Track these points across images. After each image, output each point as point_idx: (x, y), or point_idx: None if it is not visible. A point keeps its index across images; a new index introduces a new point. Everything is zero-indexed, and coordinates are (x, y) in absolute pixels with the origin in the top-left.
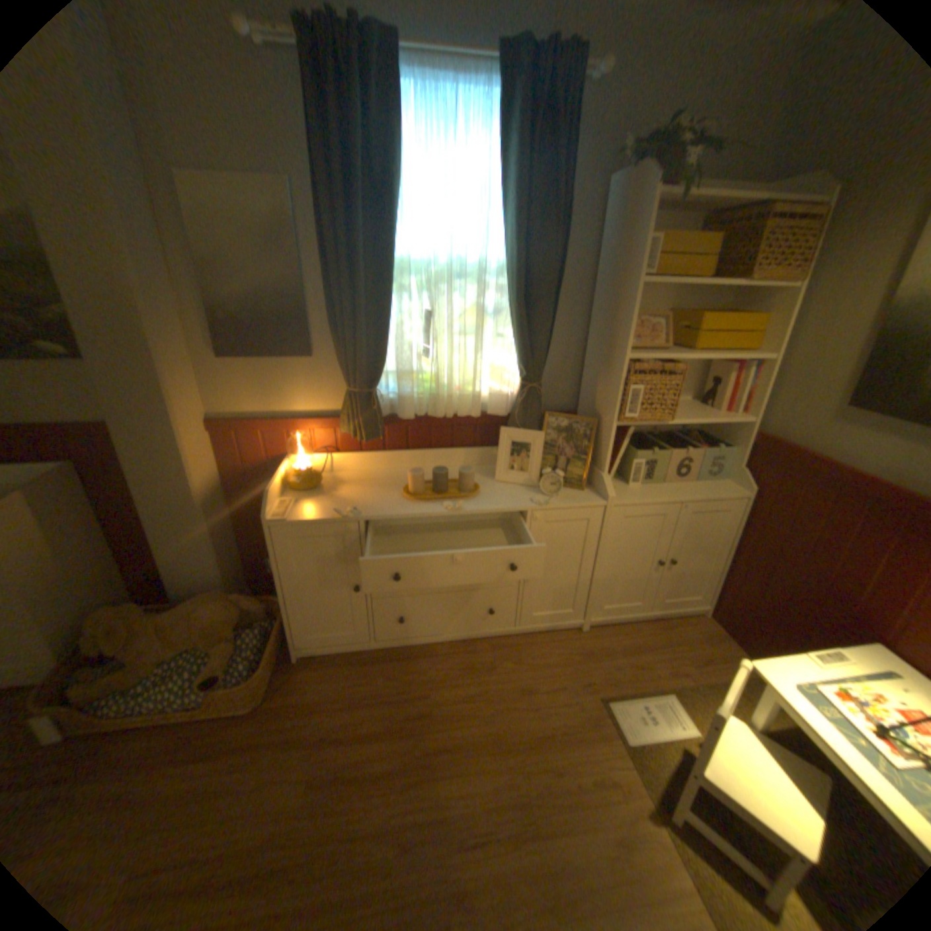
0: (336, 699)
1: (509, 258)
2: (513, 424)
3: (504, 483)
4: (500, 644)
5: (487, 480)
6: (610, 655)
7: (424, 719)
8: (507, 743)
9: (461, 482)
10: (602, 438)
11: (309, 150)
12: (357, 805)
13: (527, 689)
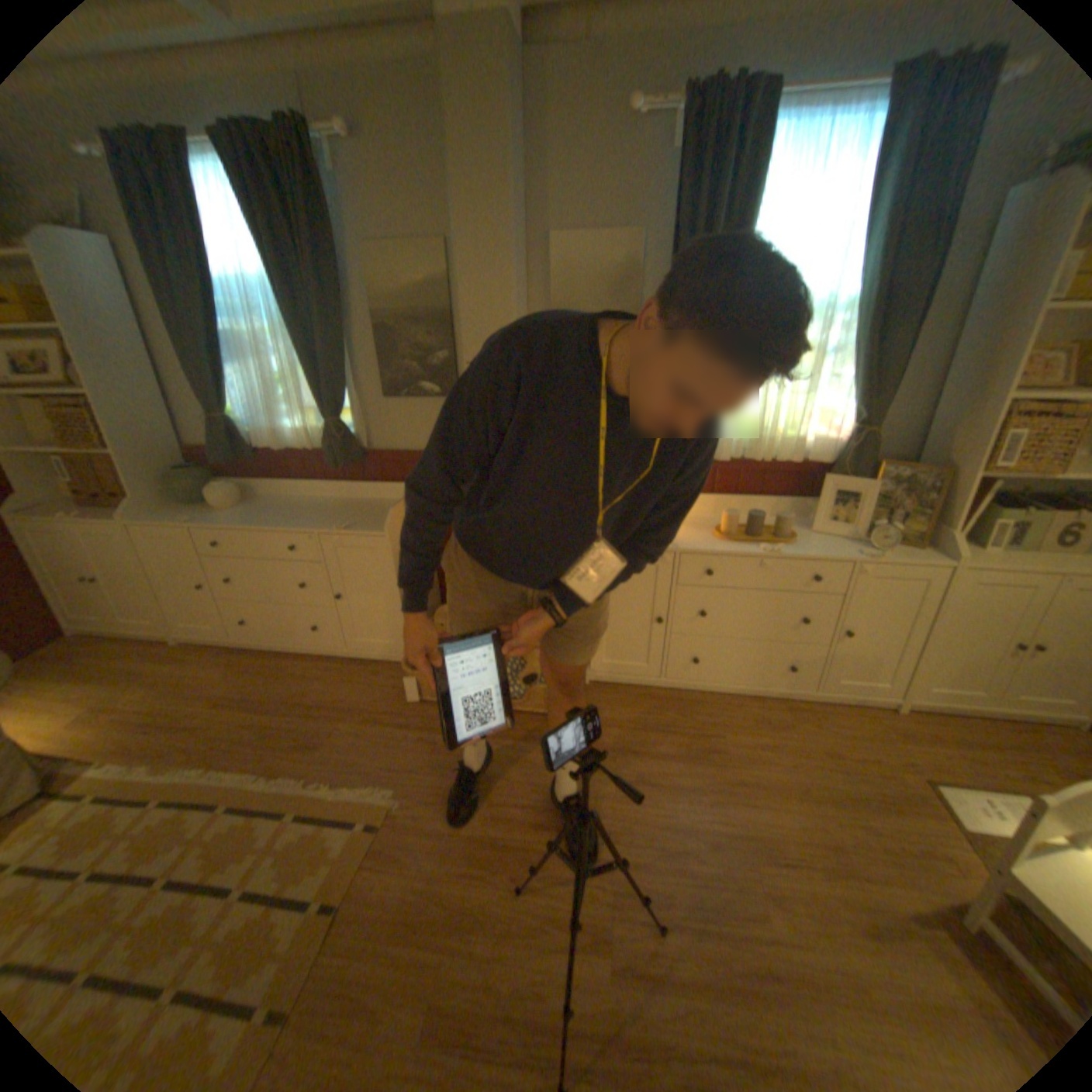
0: (631, 721)
1: (866, 292)
2: (840, 472)
3: (823, 536)
4: (797, 709)
5: (801, 531)
6: (937, 744)
7: (721, 756)
8: (814, 796)
9: (773, 530)
10: (958, 492)
11: (677, 203)
12: (665, 807)
13: (833, 755)
